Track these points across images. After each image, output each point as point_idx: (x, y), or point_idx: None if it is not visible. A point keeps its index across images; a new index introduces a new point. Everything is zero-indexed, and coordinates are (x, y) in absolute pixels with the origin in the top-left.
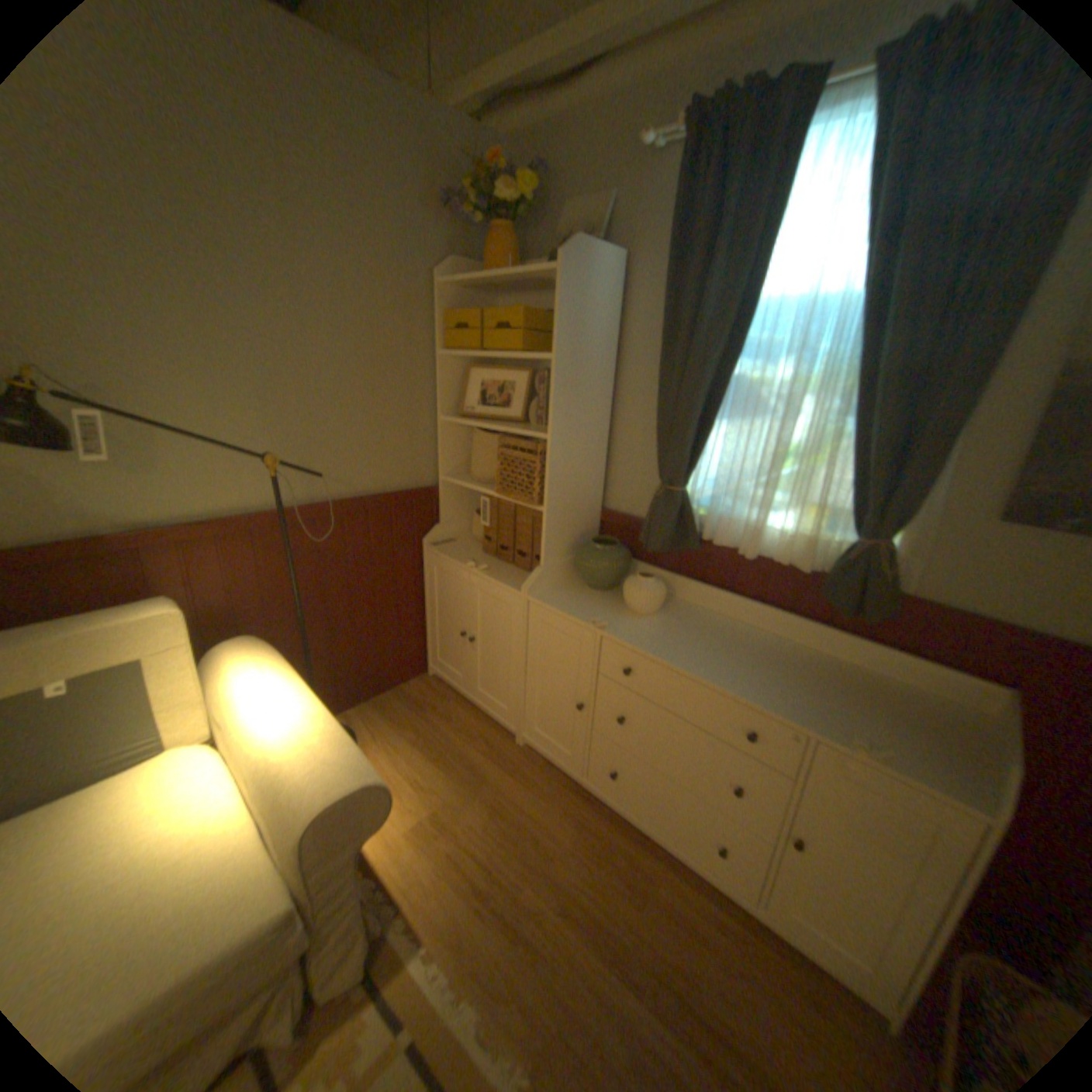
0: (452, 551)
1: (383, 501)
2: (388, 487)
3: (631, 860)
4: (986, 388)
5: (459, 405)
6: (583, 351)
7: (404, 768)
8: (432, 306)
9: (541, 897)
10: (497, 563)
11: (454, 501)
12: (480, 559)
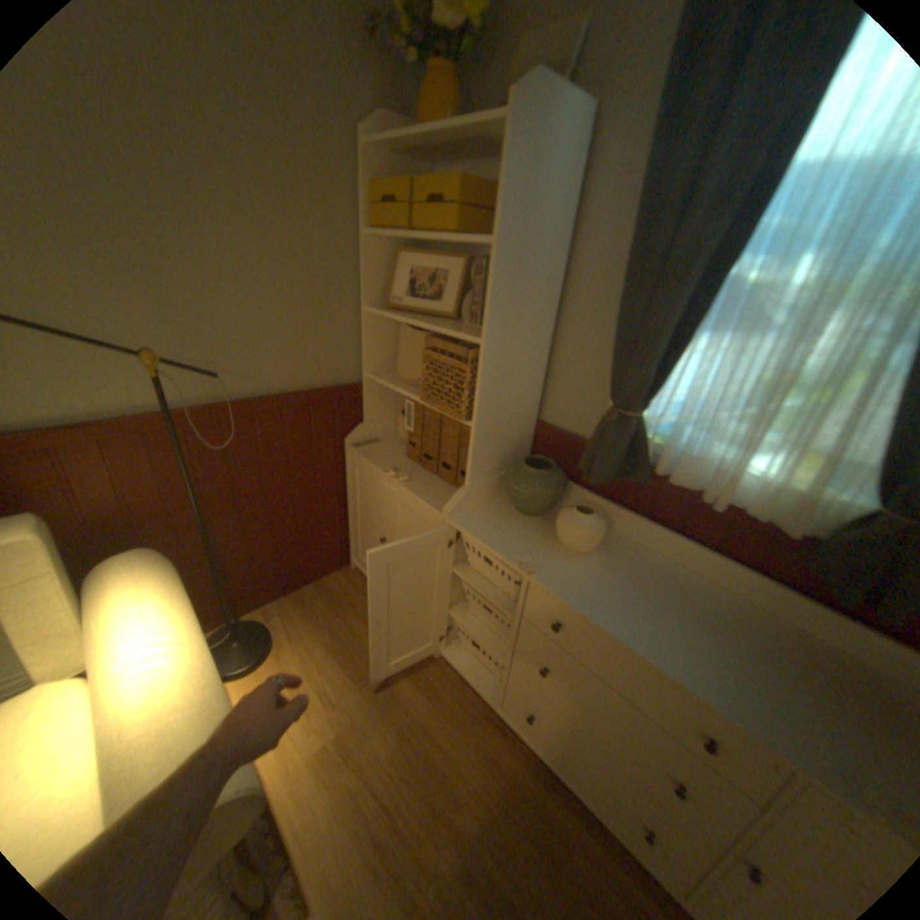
0: (374, 454)
1: (298, 400)
2: (305, 384)
3: (544, 812)
4: None
5: (386, 294)
6: (532, 235)
7: (315, 678)
8: (355, 174)
9: (445, 856)
10: (420, 472)
11: (378, 399)
12: (402, 466)
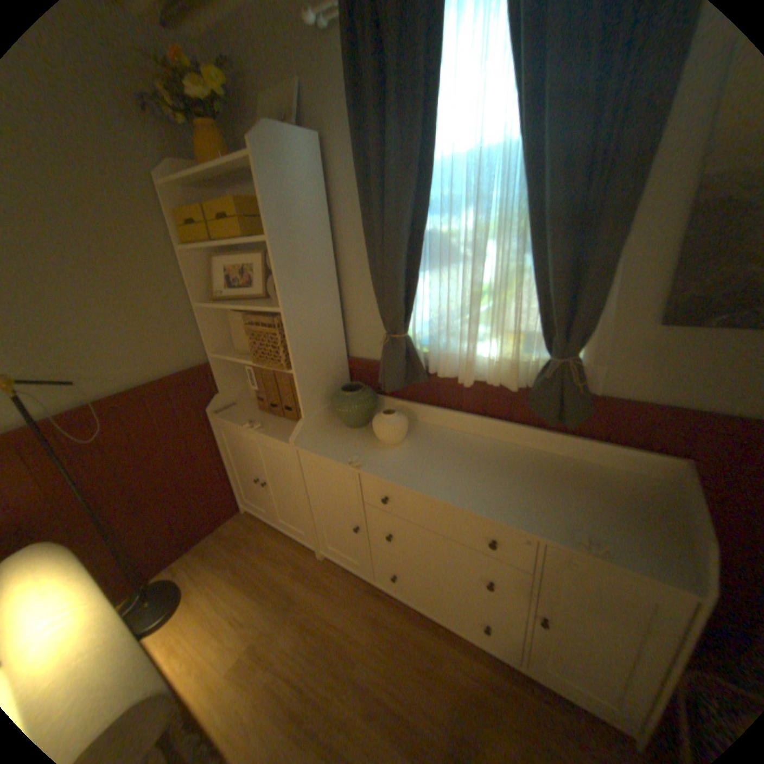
0: (233, 414)
1: (155, 387)
2: (159, 374)
3: (419, 645)
4: (639, 211)
5: (211, 290)
6: (296, 228)
7: (223, 608)
8: (159, 207)
9: (348, 705)
10: (271, 419)
11: (227, 372)
12: (256, 418)
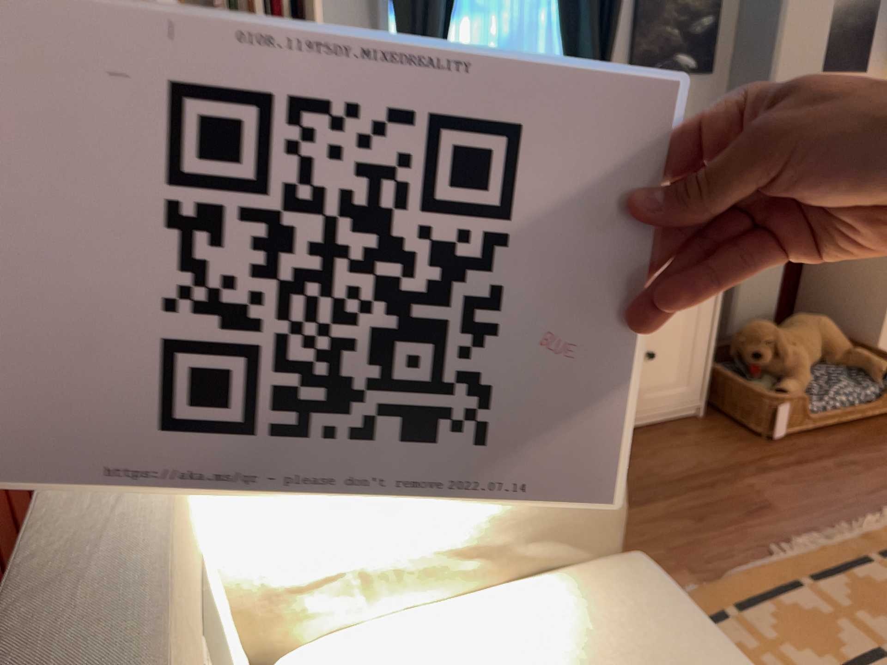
0: None
1: None
2: None
3: None
4: None
5: None
6: None
7: None
8: None
9: None
10: None
11: None
12: None
